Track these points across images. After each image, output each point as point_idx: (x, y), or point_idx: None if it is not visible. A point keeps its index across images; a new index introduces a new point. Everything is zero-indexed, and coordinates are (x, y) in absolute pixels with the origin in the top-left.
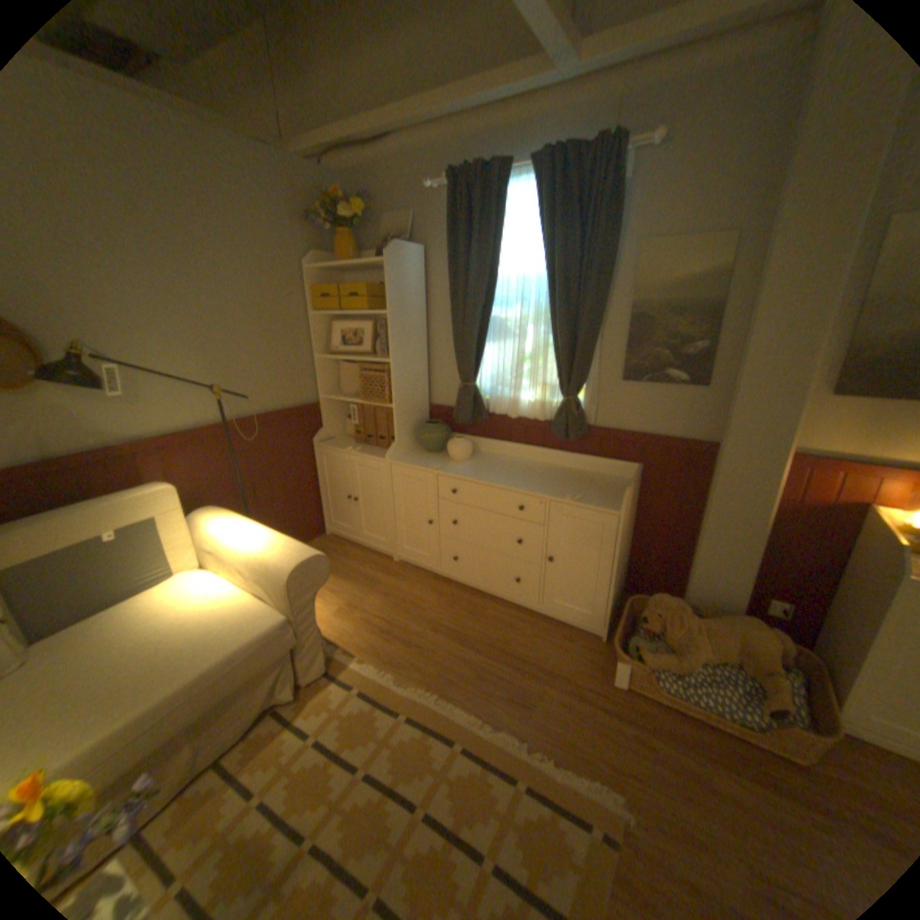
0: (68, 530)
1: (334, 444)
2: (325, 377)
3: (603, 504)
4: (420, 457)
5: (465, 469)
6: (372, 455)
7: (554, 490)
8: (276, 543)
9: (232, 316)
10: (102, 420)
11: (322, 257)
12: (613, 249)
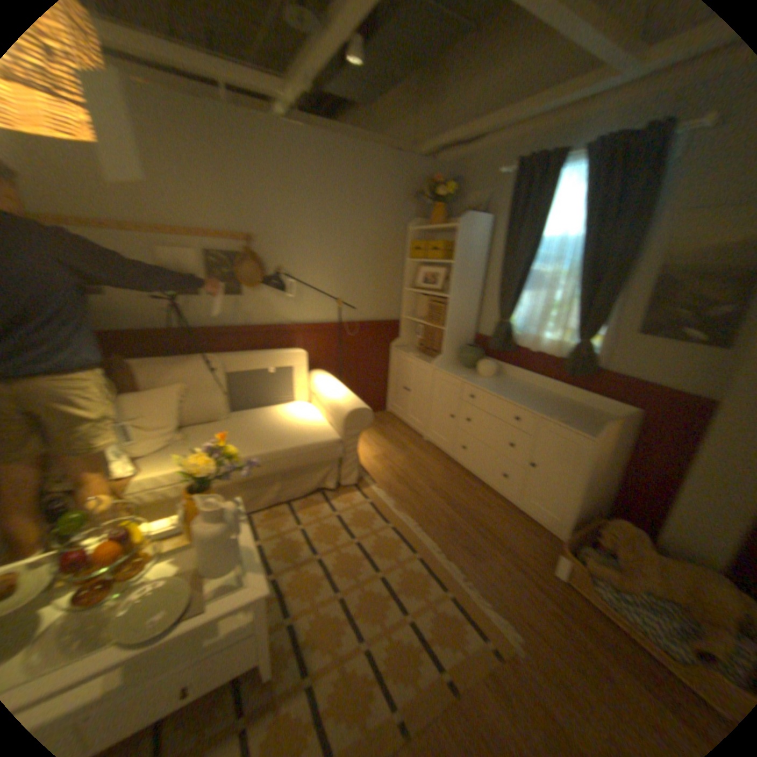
0: (258, 360)
1: (404, 350)
2: (408, 304)
3: (586, 431)
4: (457, 369)
5: (485, 383)
6: (425, 362)
7: (549, 412)
8: (348, 397)
9: (359, 259)
10: (284, 310)
11: (423, 223)
12: (647, 219)
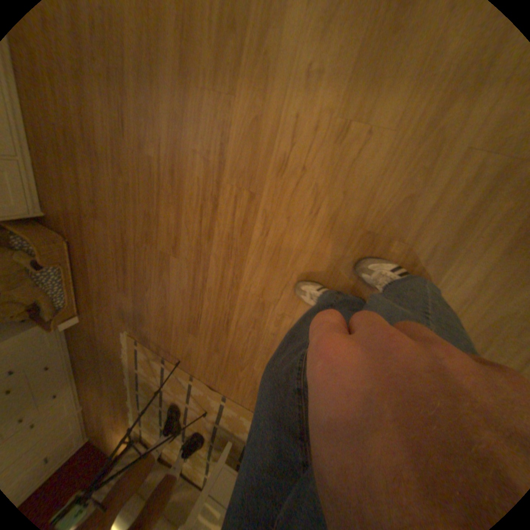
0: None
1: None
2: None
3: None
4: None
5: None
6: None
7: None
8: None
9: None
10: None
11: None
12: None
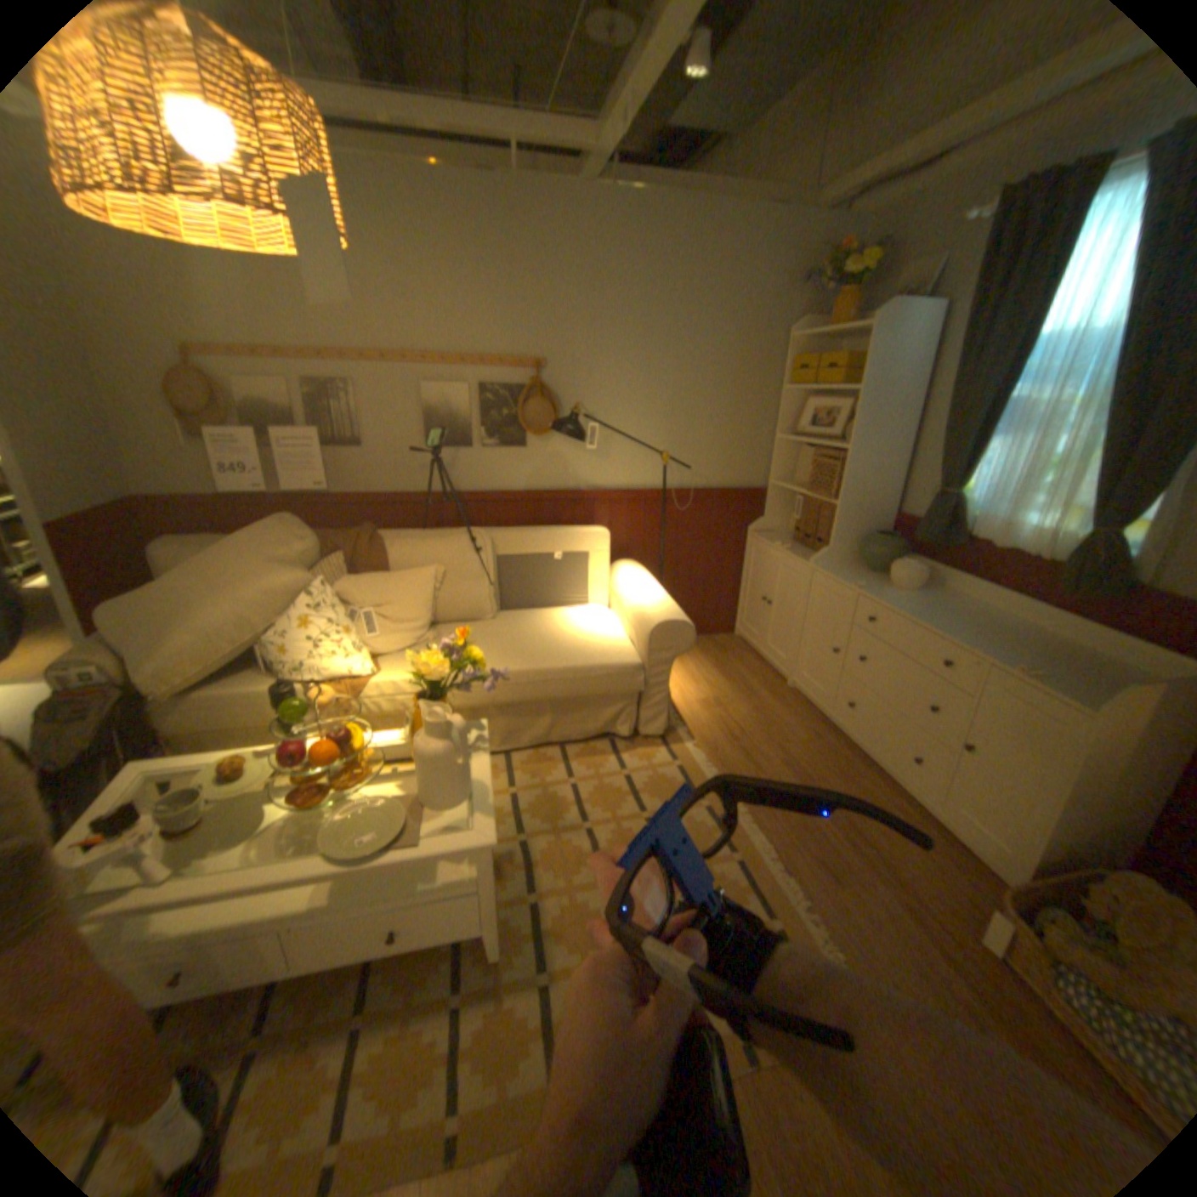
0: (535, 539)
1: (767, 537)
2: (781, 461)
3: (1080, 698)
4: (853, 573)
5: (899, 599)
6: (798, 558)
7: (1012, 658)
8: (659, 602)
9: (701, 389)
10: (580, 469)
11: (816, 323)
12: None
